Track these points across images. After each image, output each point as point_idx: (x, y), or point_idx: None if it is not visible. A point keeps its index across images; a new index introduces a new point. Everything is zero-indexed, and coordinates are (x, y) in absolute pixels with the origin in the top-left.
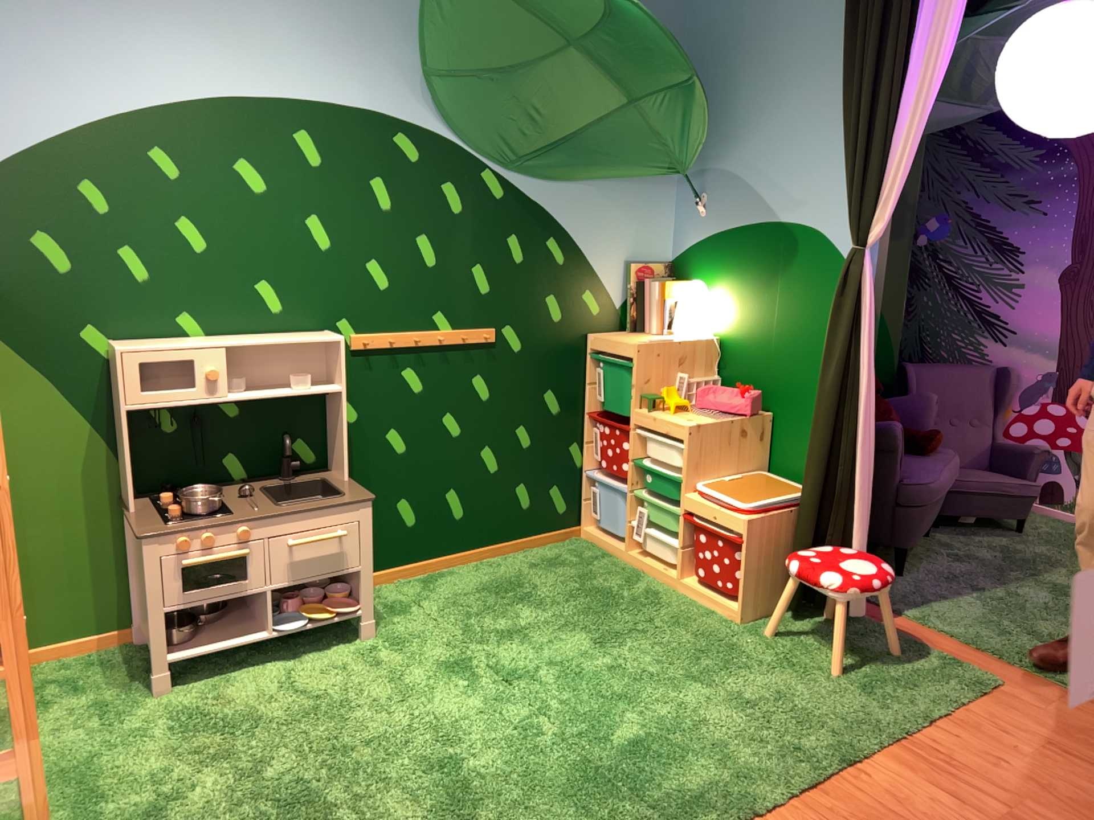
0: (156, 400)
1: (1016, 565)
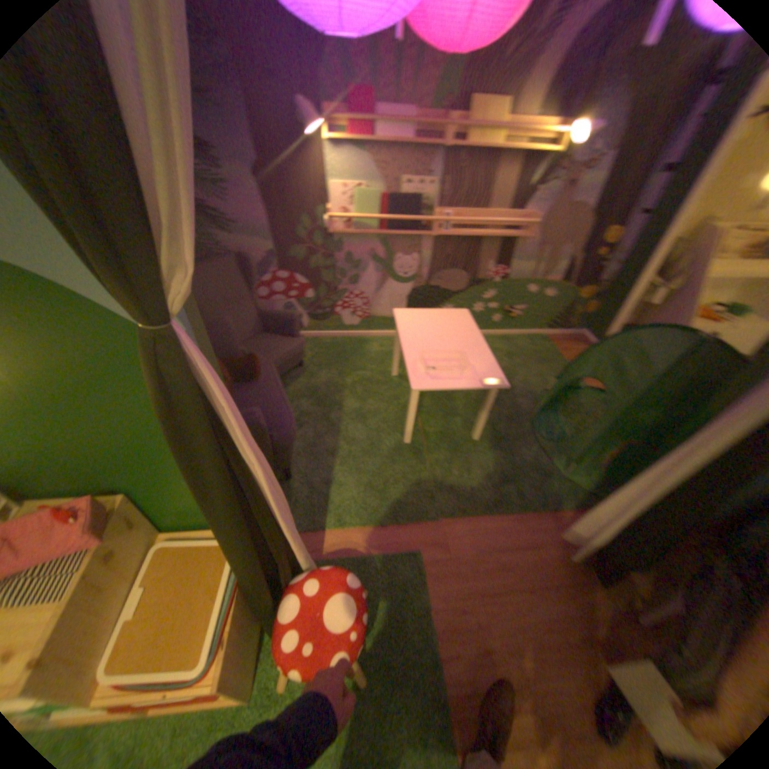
0: None
1: (328, 406)
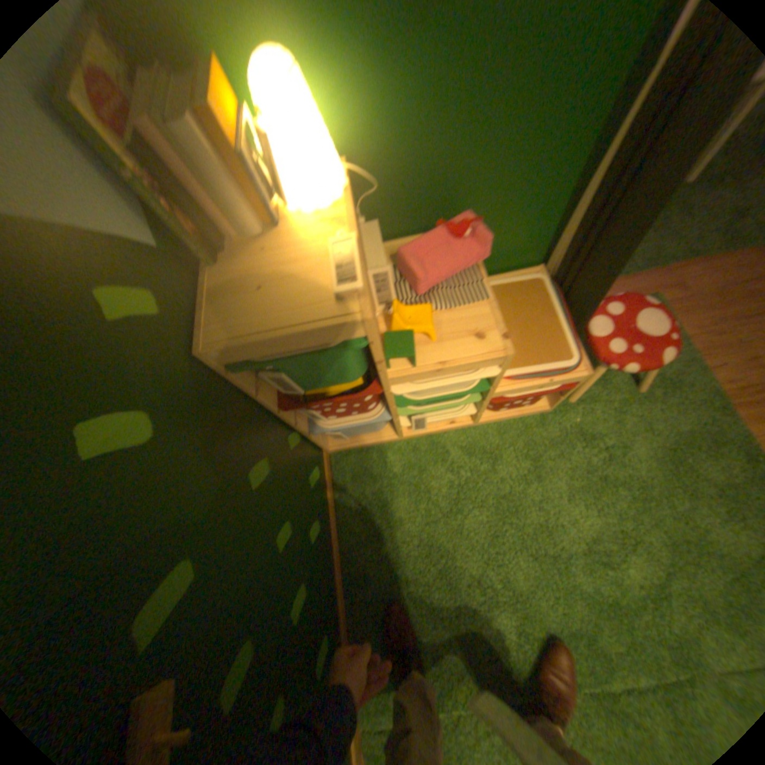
0: None
1: None
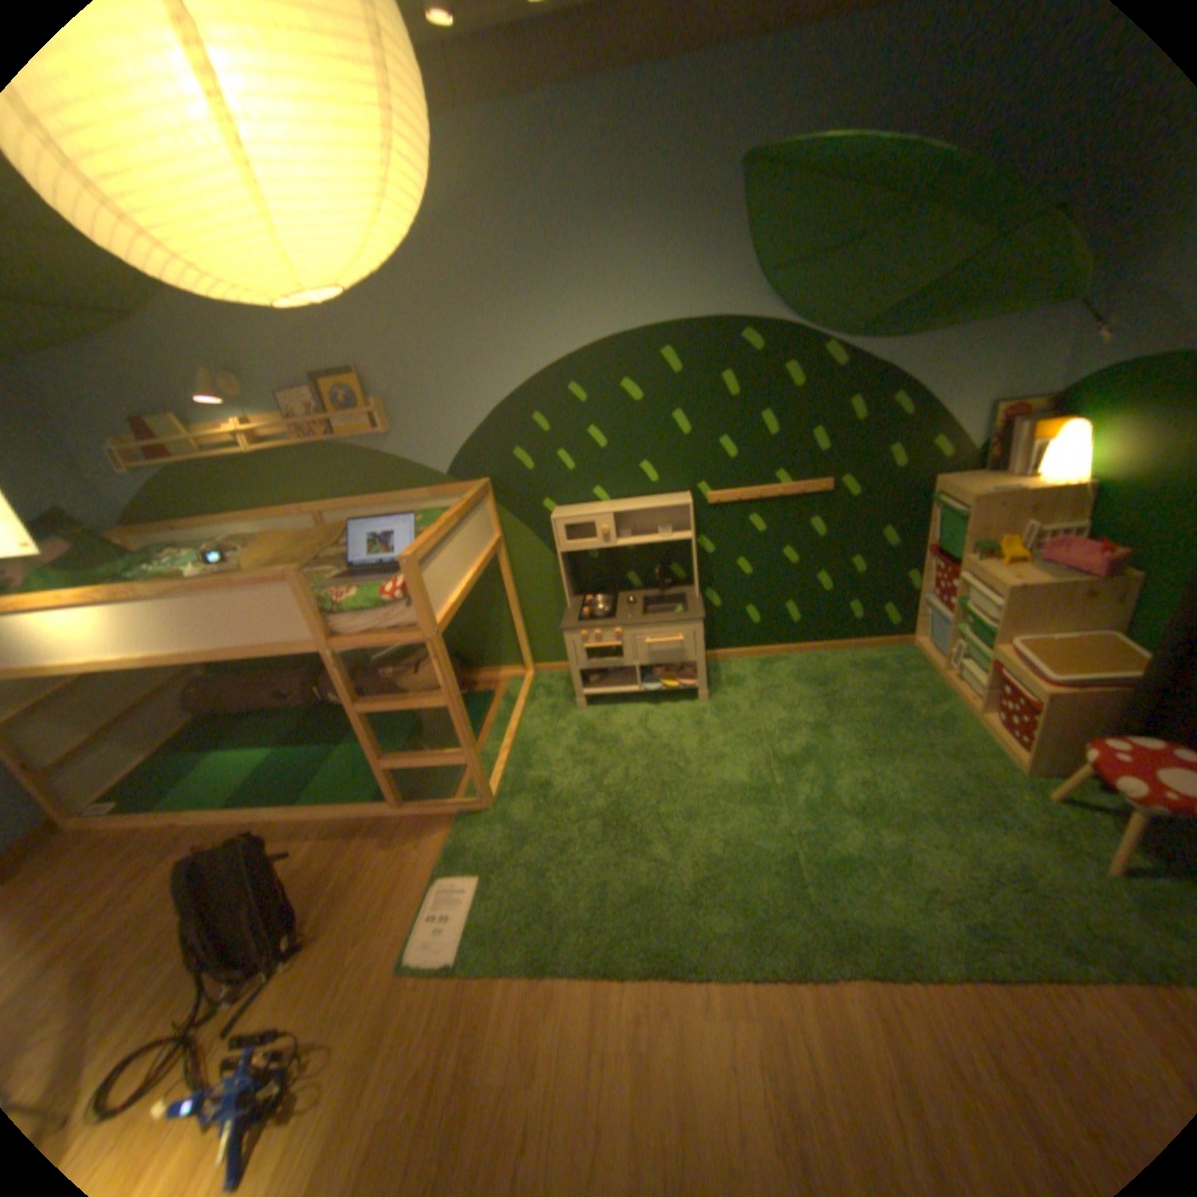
0: (574, 548)
1: None
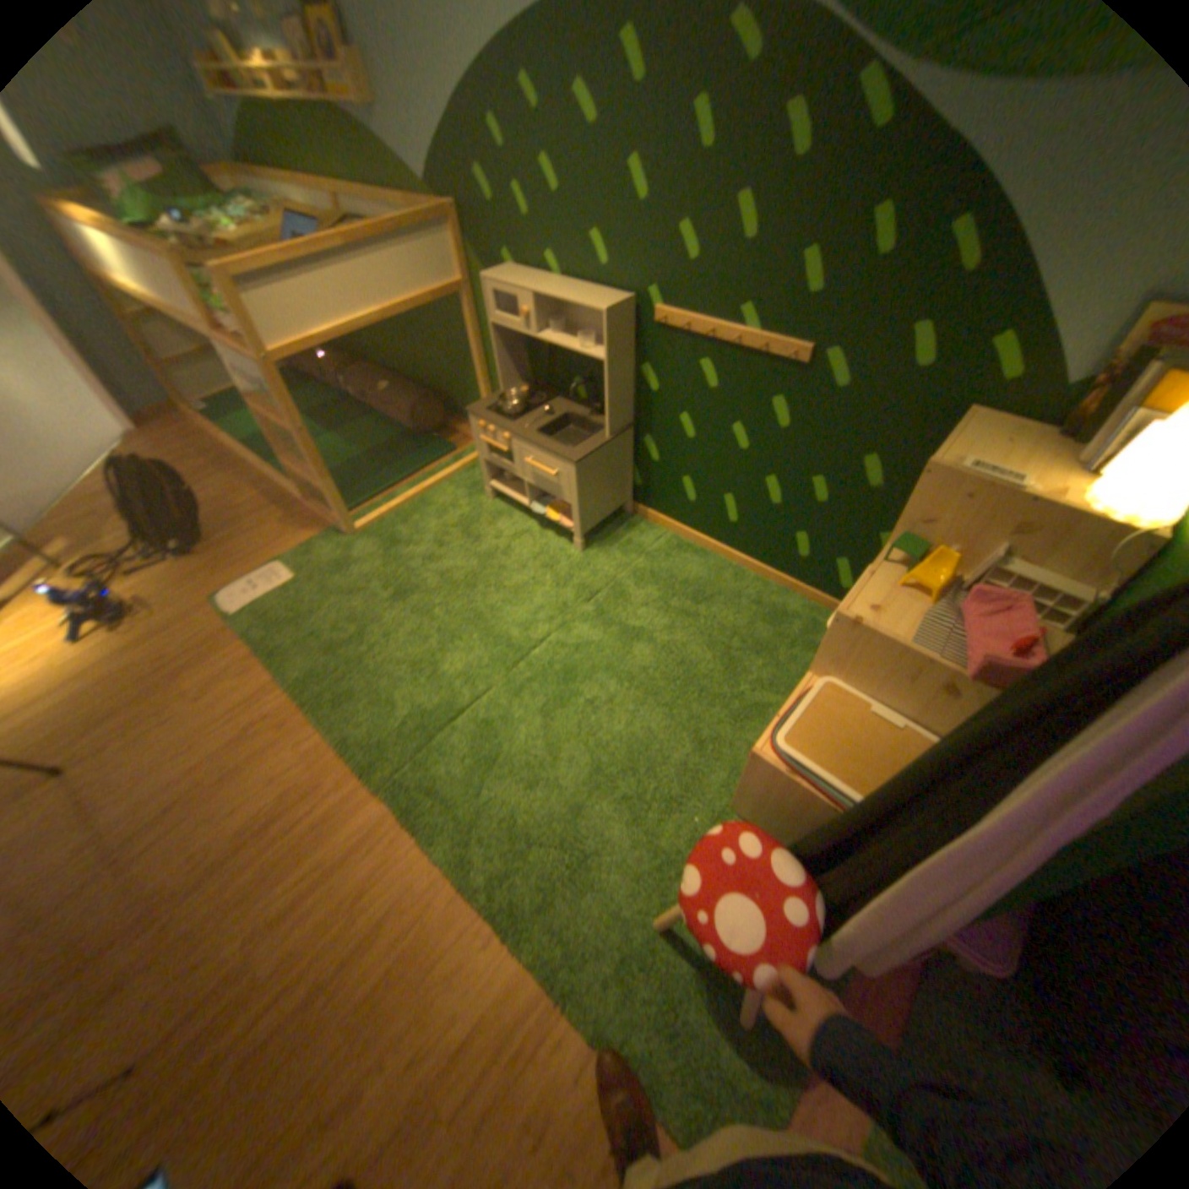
0: (502, 323)
1: None
